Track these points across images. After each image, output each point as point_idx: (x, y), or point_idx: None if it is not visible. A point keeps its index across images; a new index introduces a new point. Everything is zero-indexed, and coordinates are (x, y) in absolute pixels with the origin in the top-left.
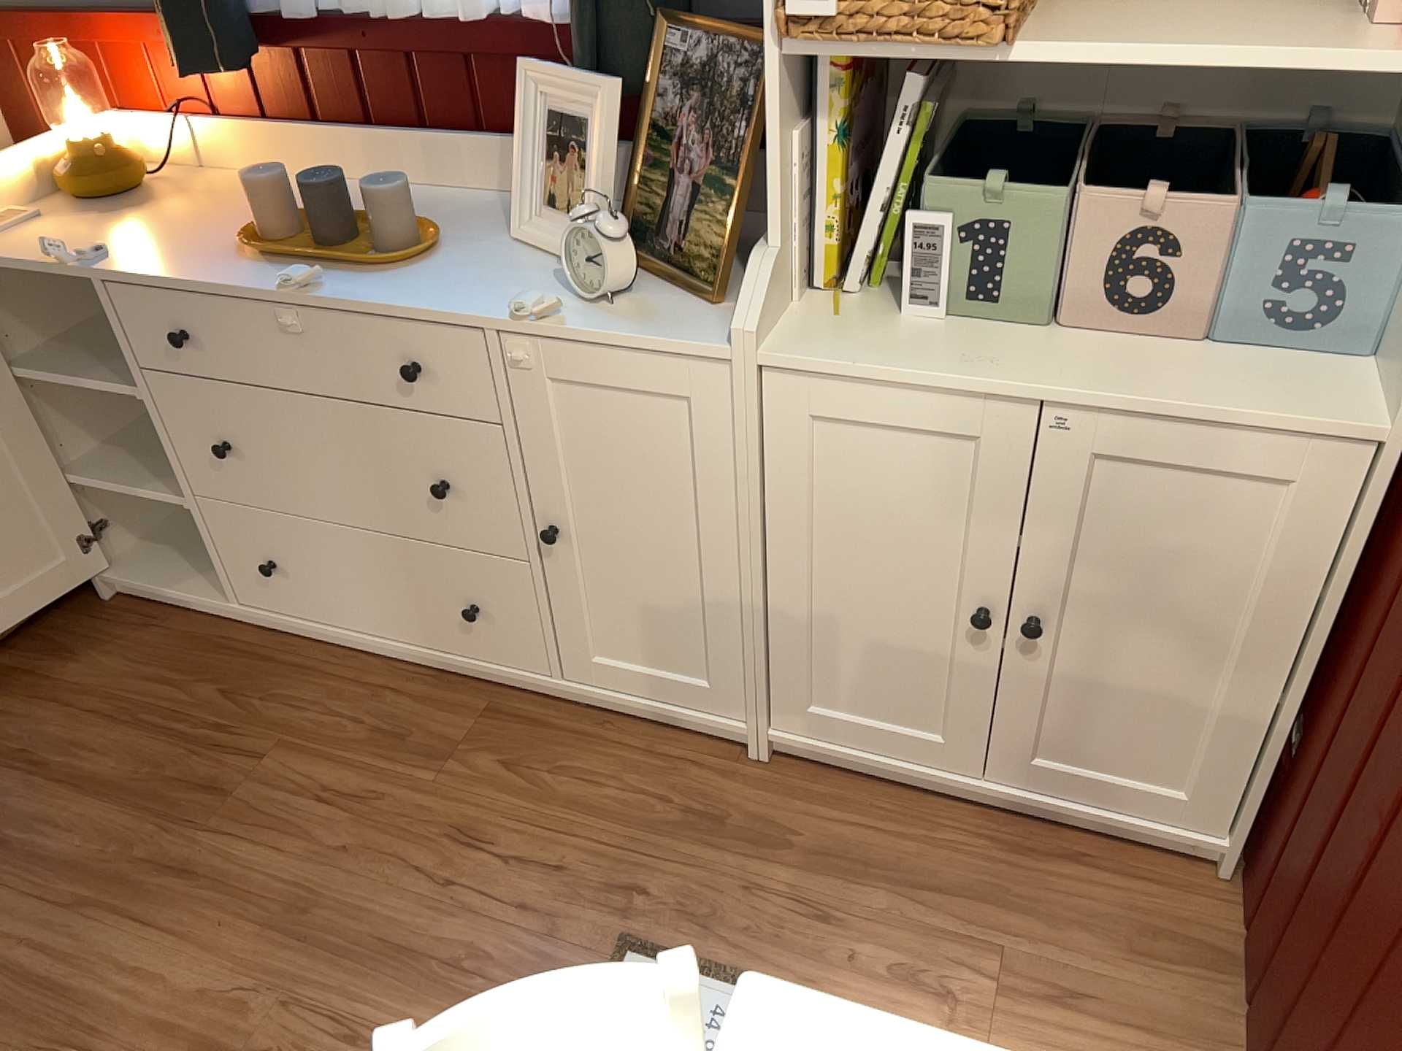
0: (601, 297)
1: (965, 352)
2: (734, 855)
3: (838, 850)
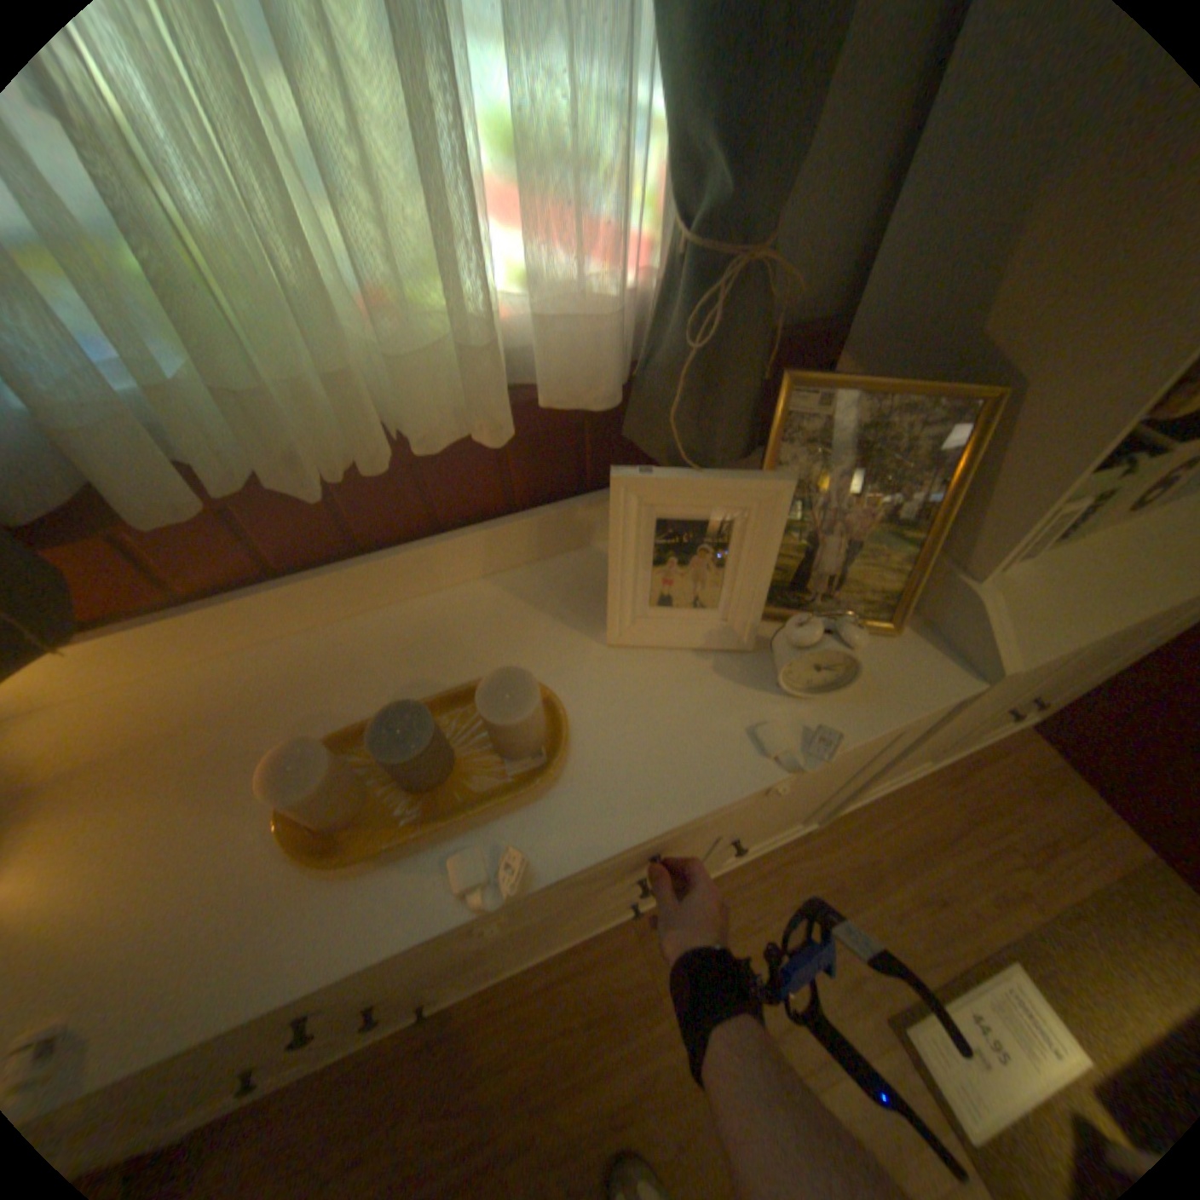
0: (834, 690)
1: (1091, 585)
2: (876, 911)
3: (910, 858)
